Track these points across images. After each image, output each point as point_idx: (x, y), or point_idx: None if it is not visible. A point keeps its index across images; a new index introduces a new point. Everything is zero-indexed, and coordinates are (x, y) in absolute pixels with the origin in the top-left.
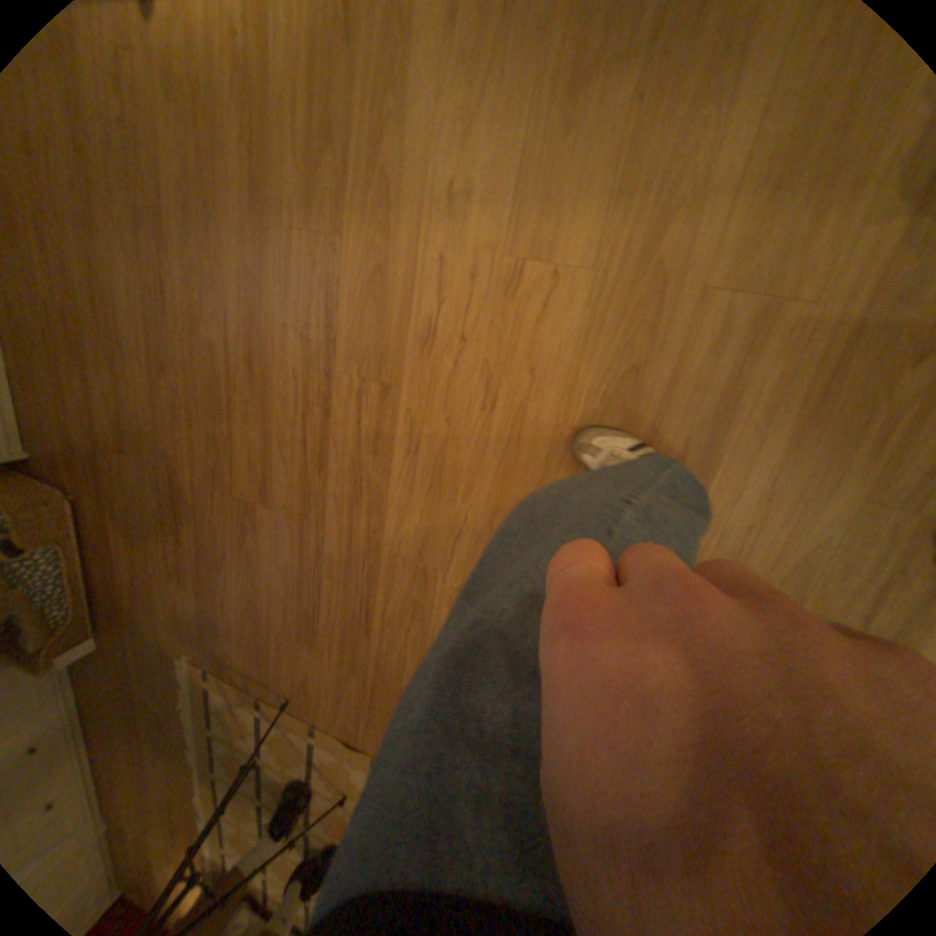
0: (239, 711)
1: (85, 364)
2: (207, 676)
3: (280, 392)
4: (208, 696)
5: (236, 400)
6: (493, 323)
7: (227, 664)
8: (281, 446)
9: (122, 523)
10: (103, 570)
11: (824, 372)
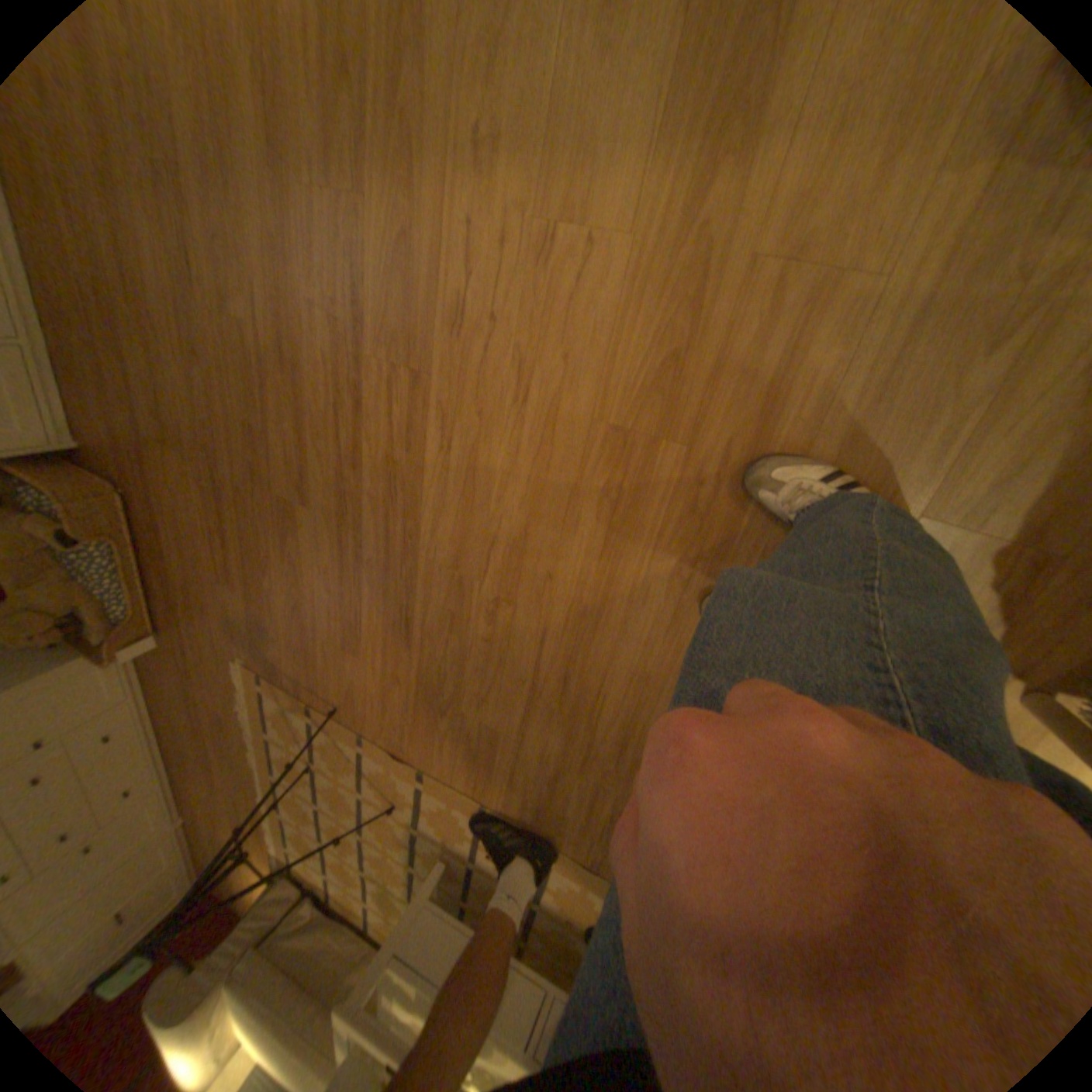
0: (291, 717)
1: (119, 346)
2: (260, 680)
3: (310, 380)
4: (262, 700)
5: (267, 388)
6: (523, 300)
7: (278, 669)
8: (314, 440)
9: (169, 519)
10: (156, 568)
11: (886, 361)
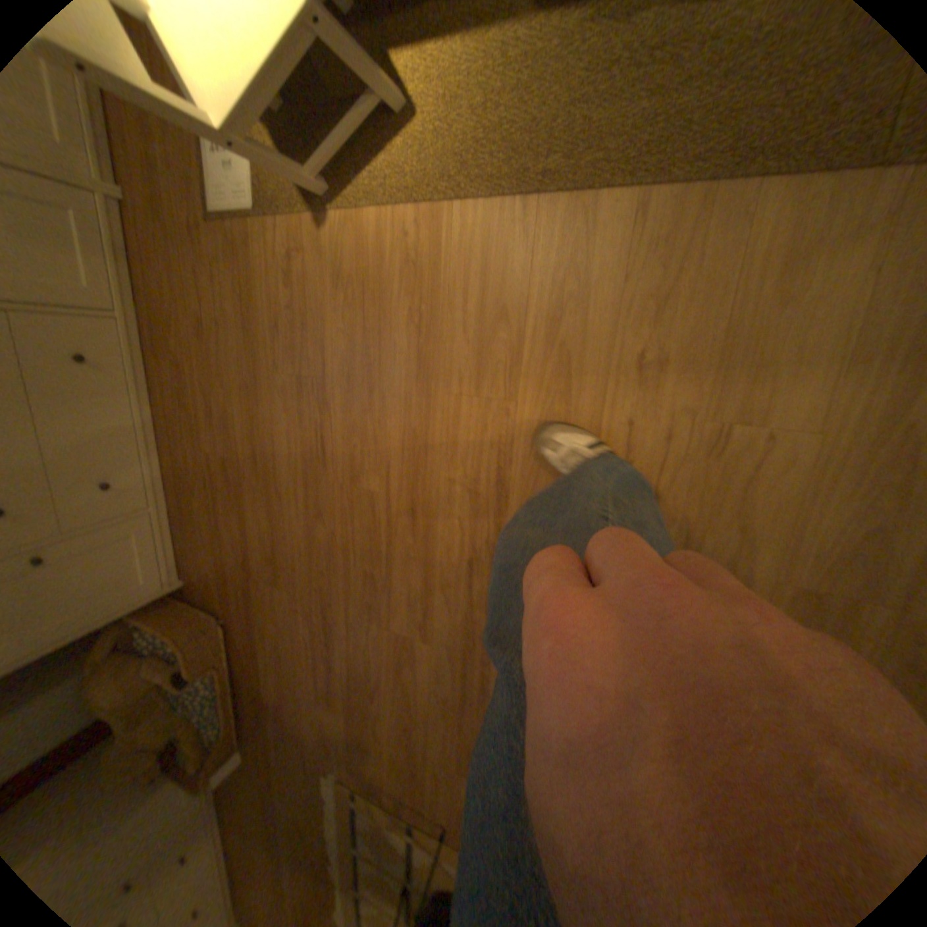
0: (392, 835)
1: (245, 510)
2: (358, 797)
3: (445, 540)
4: (358, 817)
5: (397, 545)
6: (692, 481)
7: (380, 788)
8: (445, 588)
9: (274, 649)
10: (252, 689)
11: None
